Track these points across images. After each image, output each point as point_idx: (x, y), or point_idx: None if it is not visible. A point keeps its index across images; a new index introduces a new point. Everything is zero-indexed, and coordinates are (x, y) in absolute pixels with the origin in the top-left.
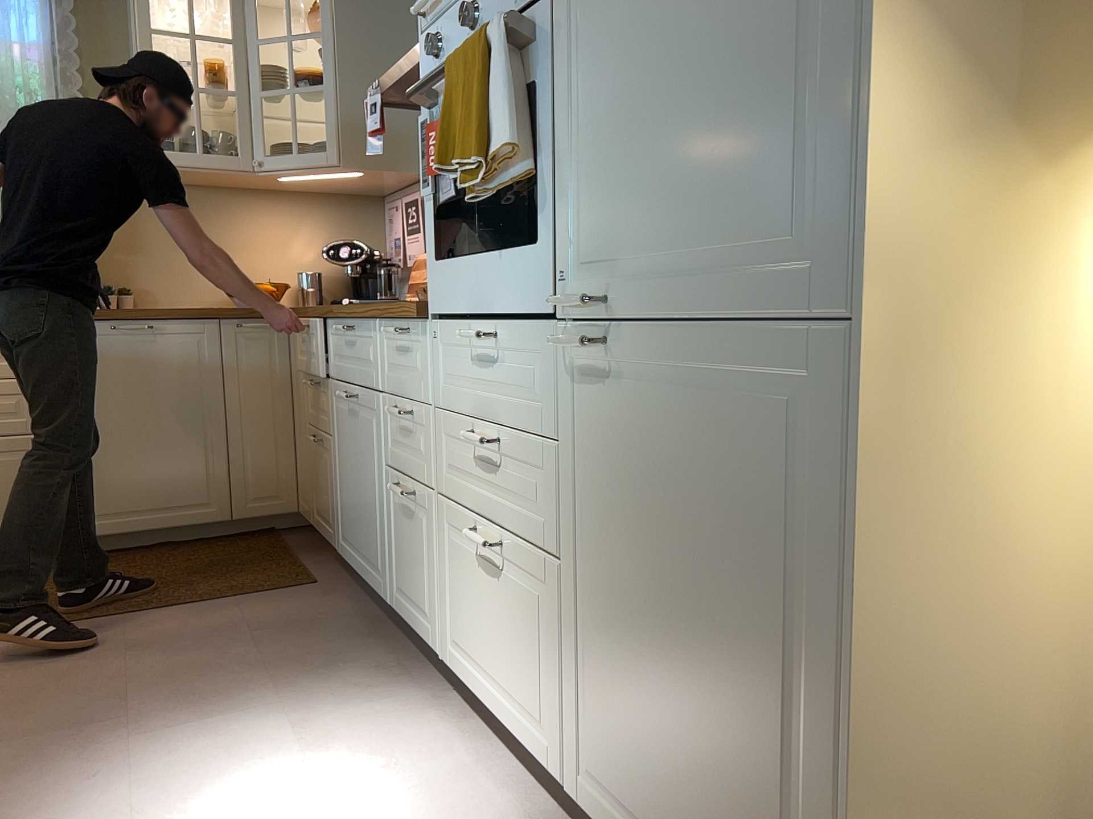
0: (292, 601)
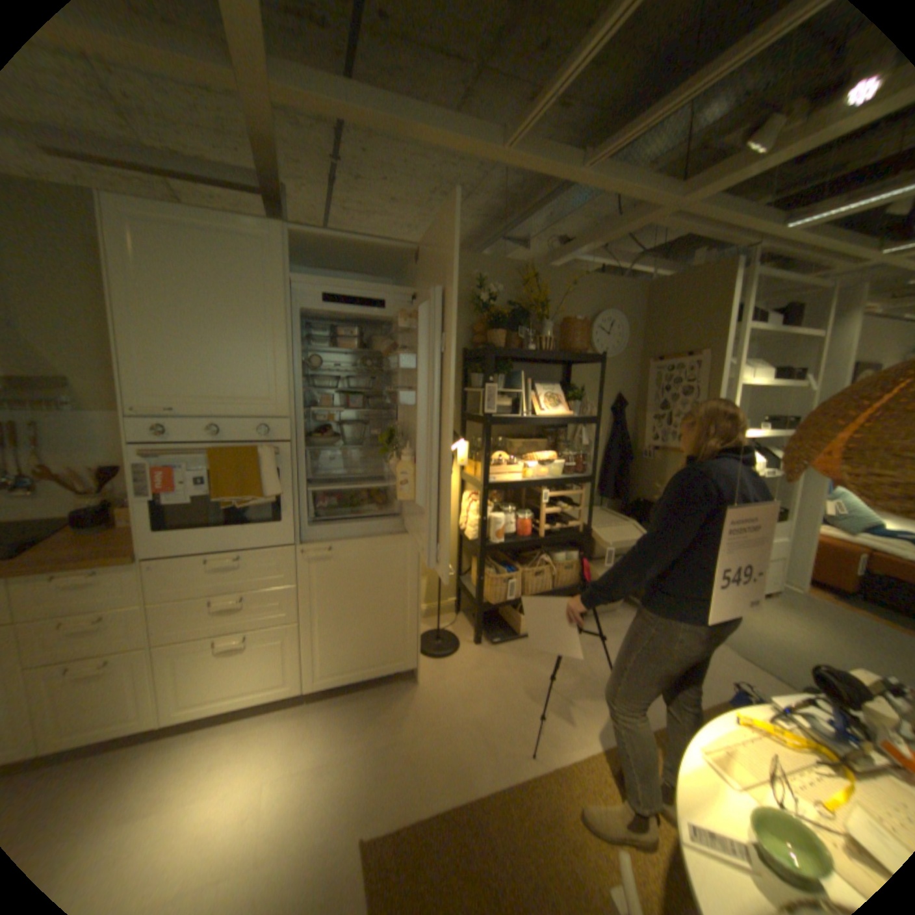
0: None
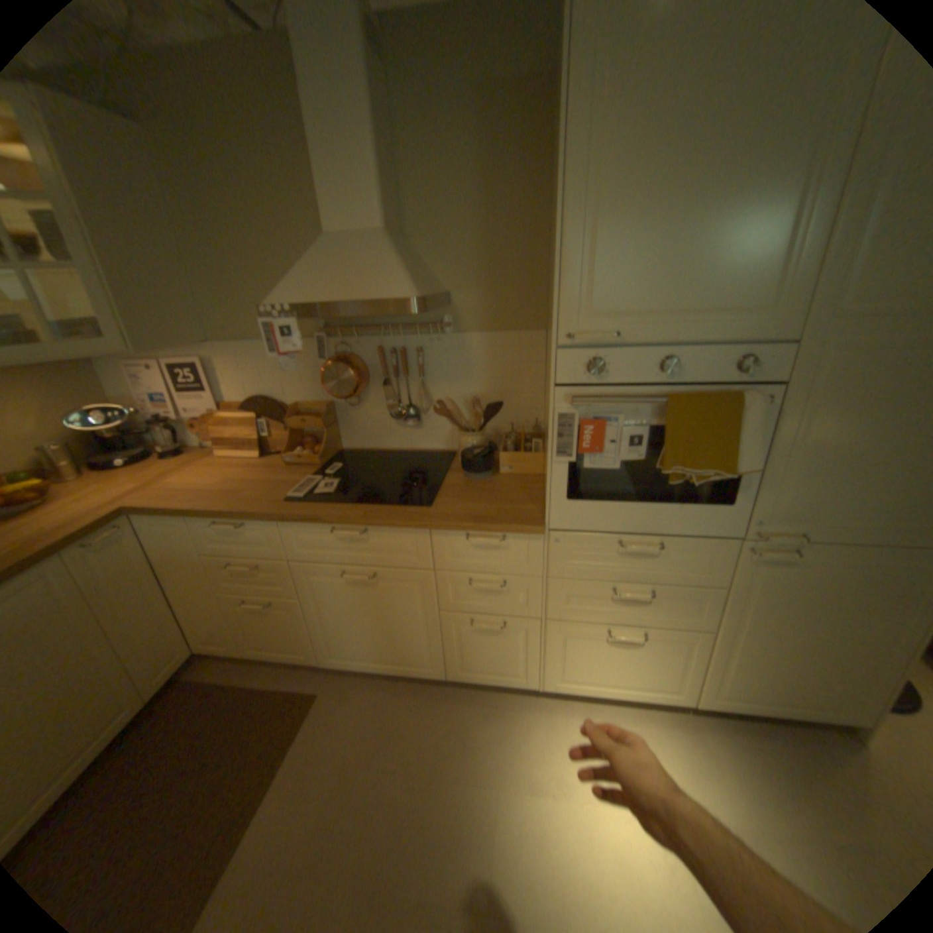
0: (330, 724)
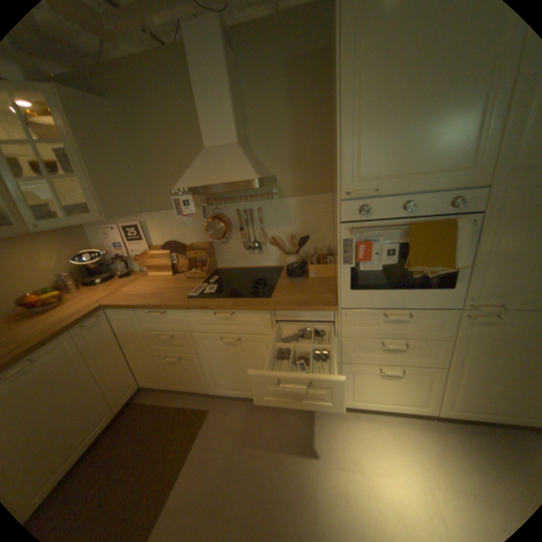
0: (217, 427)
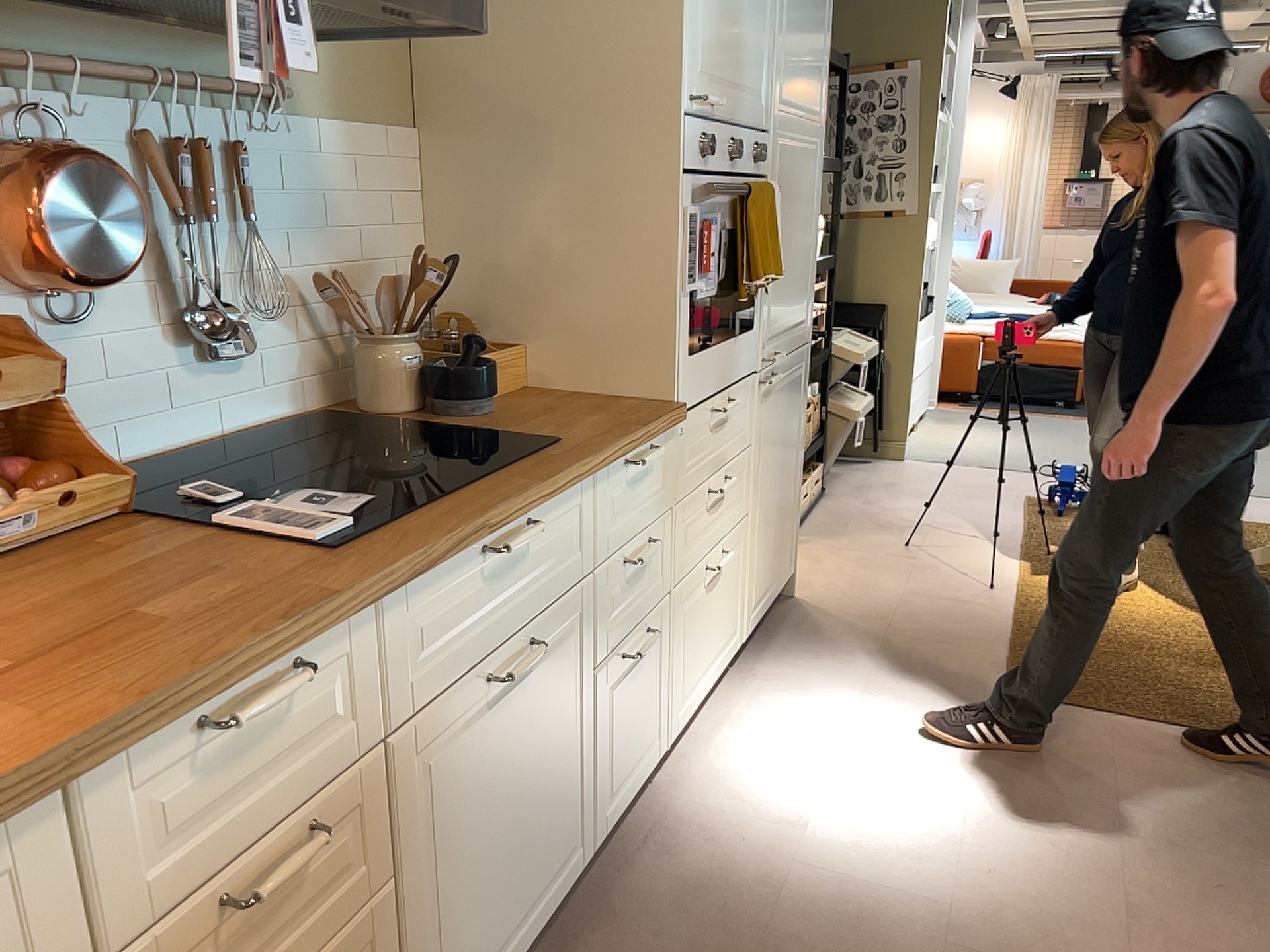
0: None
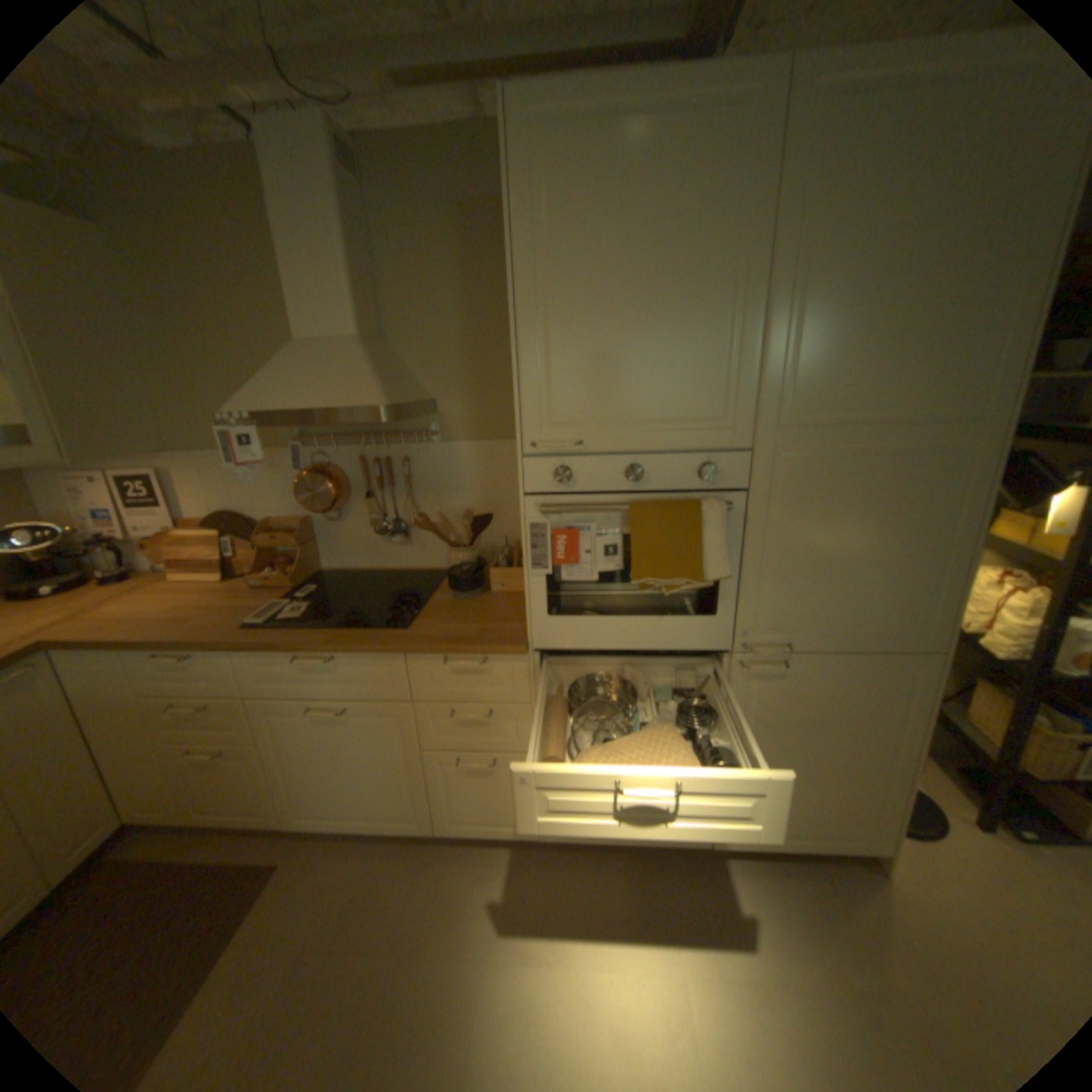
0: (291, 899)
